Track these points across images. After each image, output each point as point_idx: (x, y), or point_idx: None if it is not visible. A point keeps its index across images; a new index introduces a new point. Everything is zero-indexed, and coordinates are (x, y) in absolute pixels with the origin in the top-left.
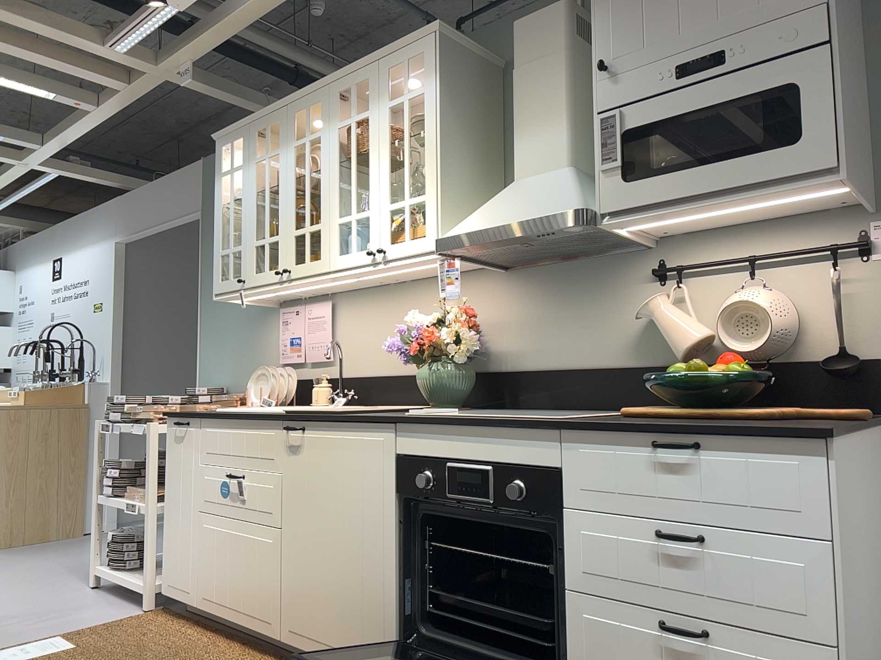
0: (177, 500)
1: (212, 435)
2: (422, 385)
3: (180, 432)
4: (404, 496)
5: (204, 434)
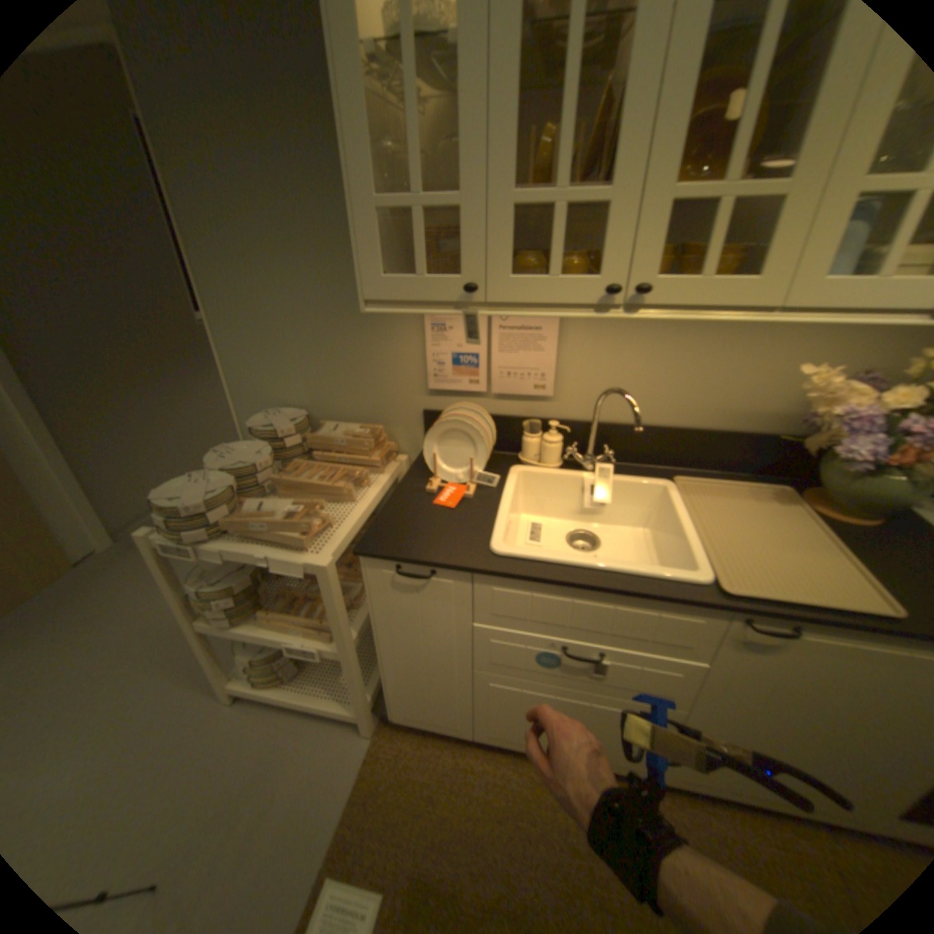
0: (417, 654)
1: (514, 598)
2: (865, 495)
3: (409, 581)
4: None
5: (487, 594)
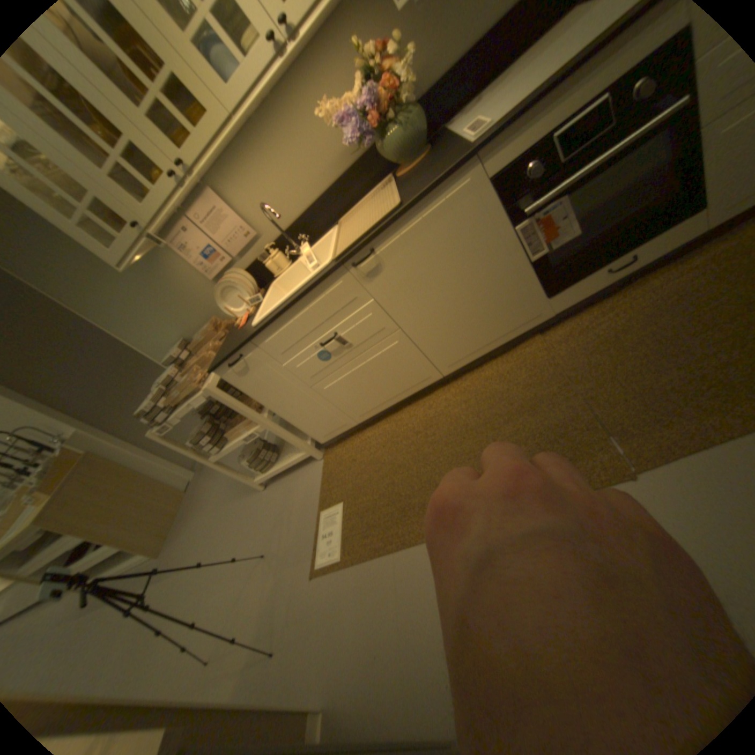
0: (285, 399)
1: (277, 339)
2: (396, 150)
3: (240, 367)
4: (514, 202)
5: (267, 346)
